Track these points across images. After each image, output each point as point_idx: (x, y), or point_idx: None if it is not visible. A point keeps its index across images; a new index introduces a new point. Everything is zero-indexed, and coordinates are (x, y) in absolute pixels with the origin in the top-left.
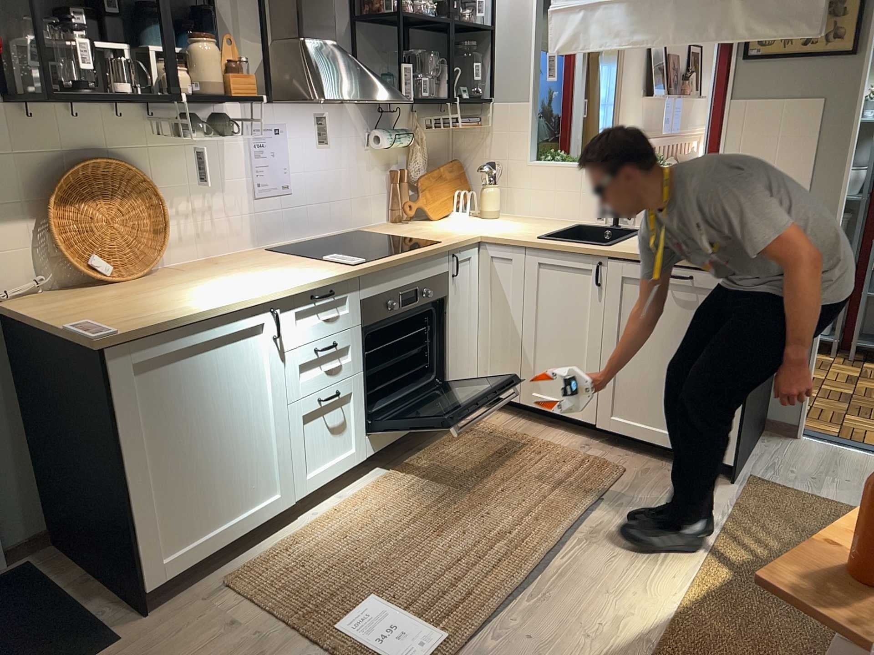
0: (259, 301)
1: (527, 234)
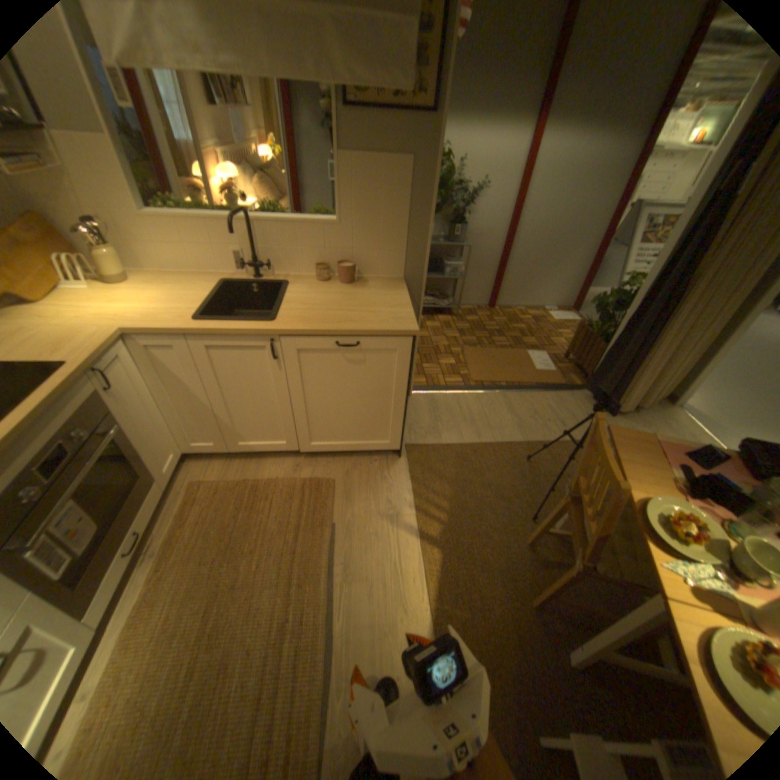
0: None
1: (177, 314)
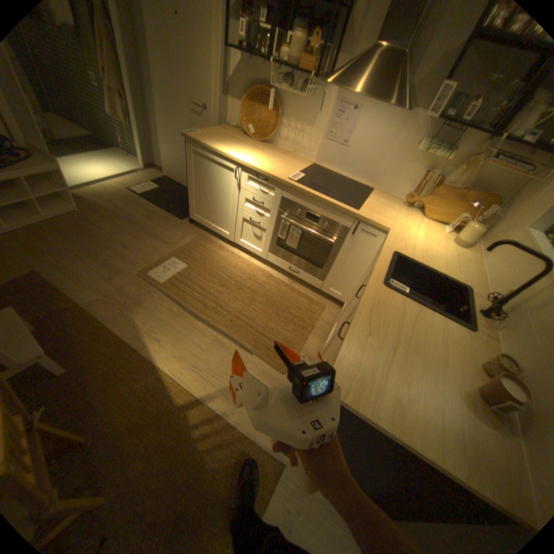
0: (232, 159)
1: (405, 250)
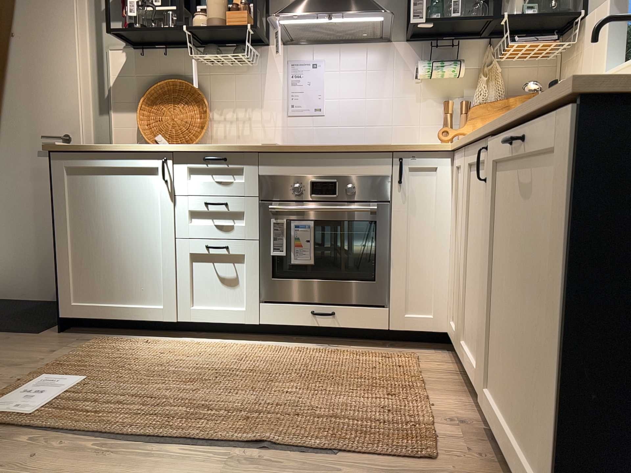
0: (152, 149)
1: None
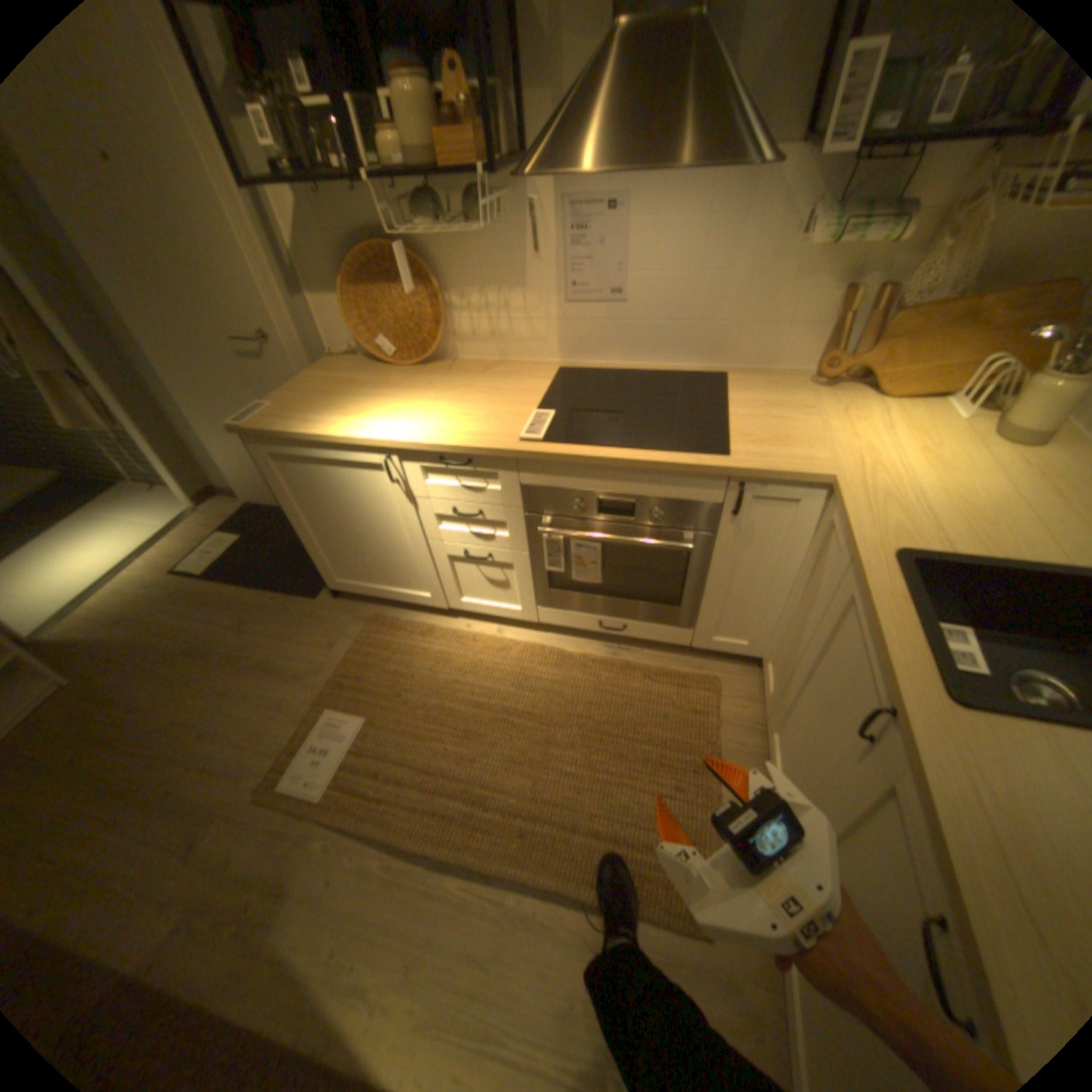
0: (368, 442)
1: (914, 527)
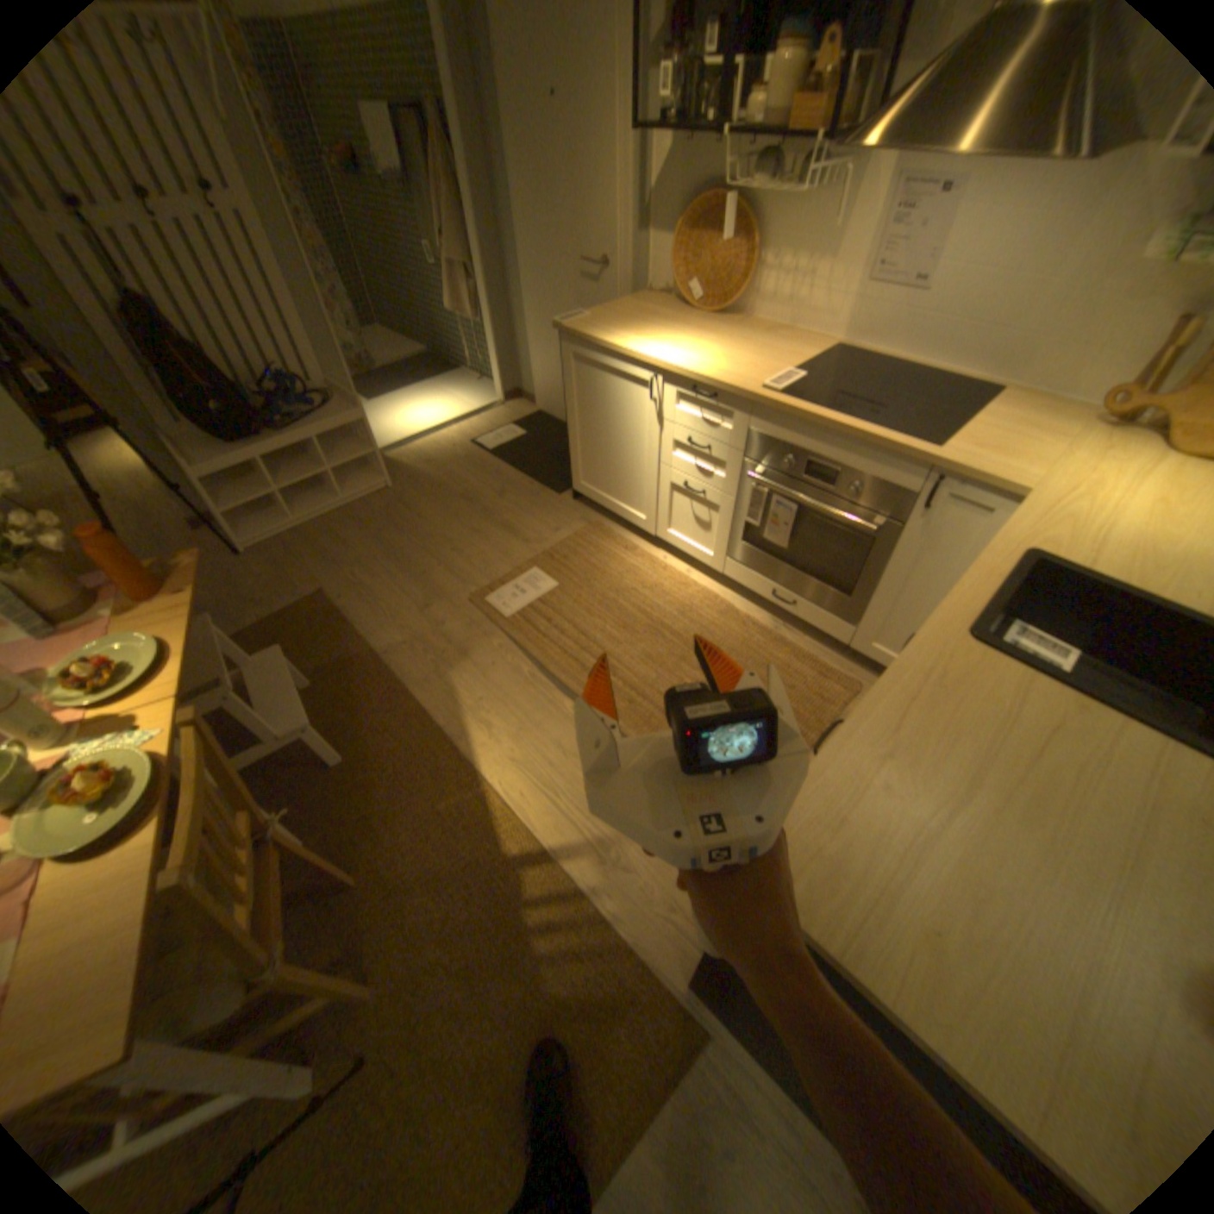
0: (644, 360)
1: (1070, 544)
